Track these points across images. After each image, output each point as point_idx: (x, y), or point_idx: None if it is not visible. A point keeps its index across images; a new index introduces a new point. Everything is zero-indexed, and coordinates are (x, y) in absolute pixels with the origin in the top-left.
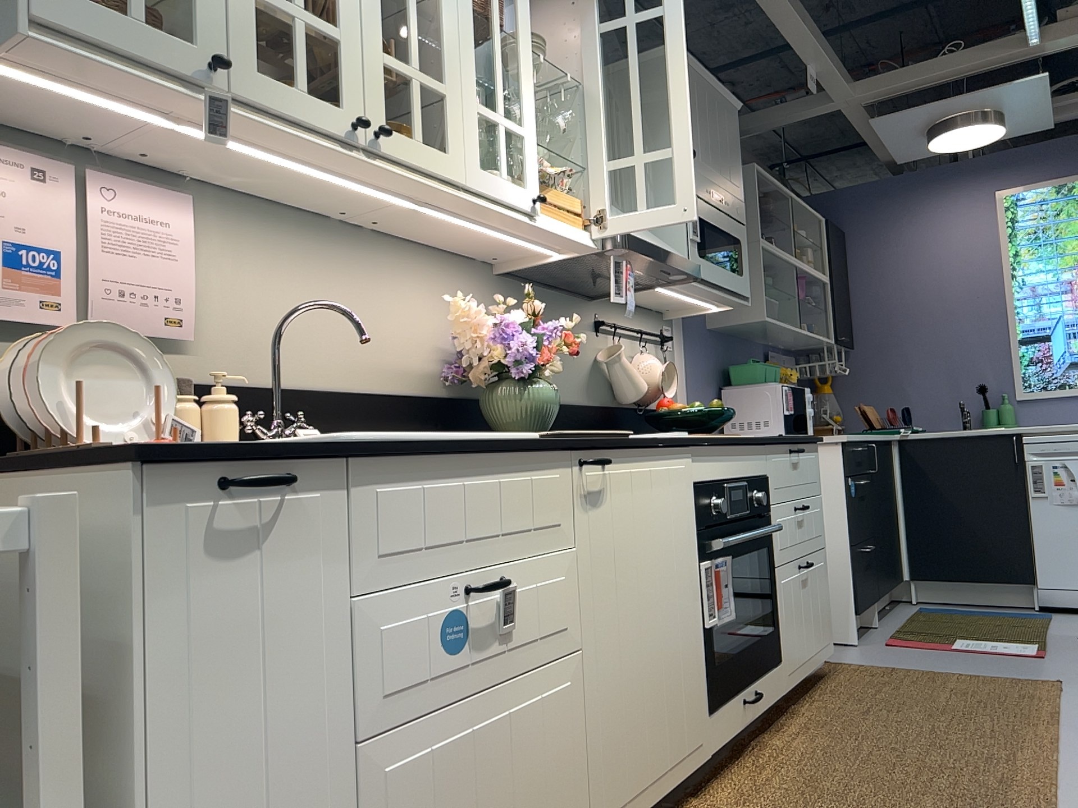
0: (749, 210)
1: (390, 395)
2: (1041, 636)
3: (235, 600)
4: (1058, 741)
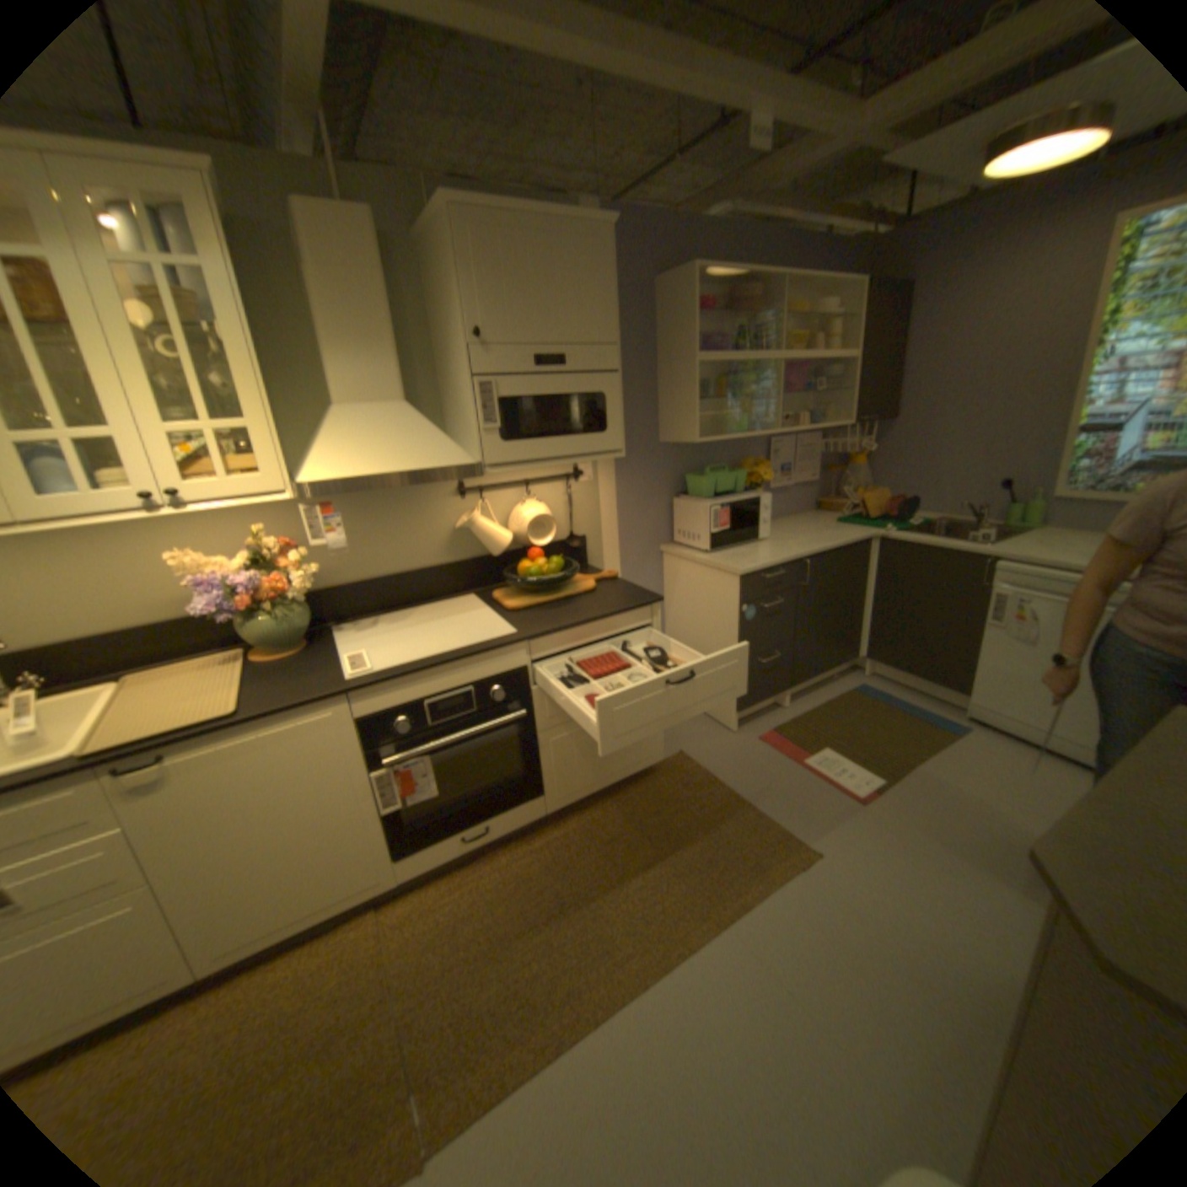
0: (689, 318)
1: (166, 622)
2: (907, 770)
3: None
4: (688, 956)
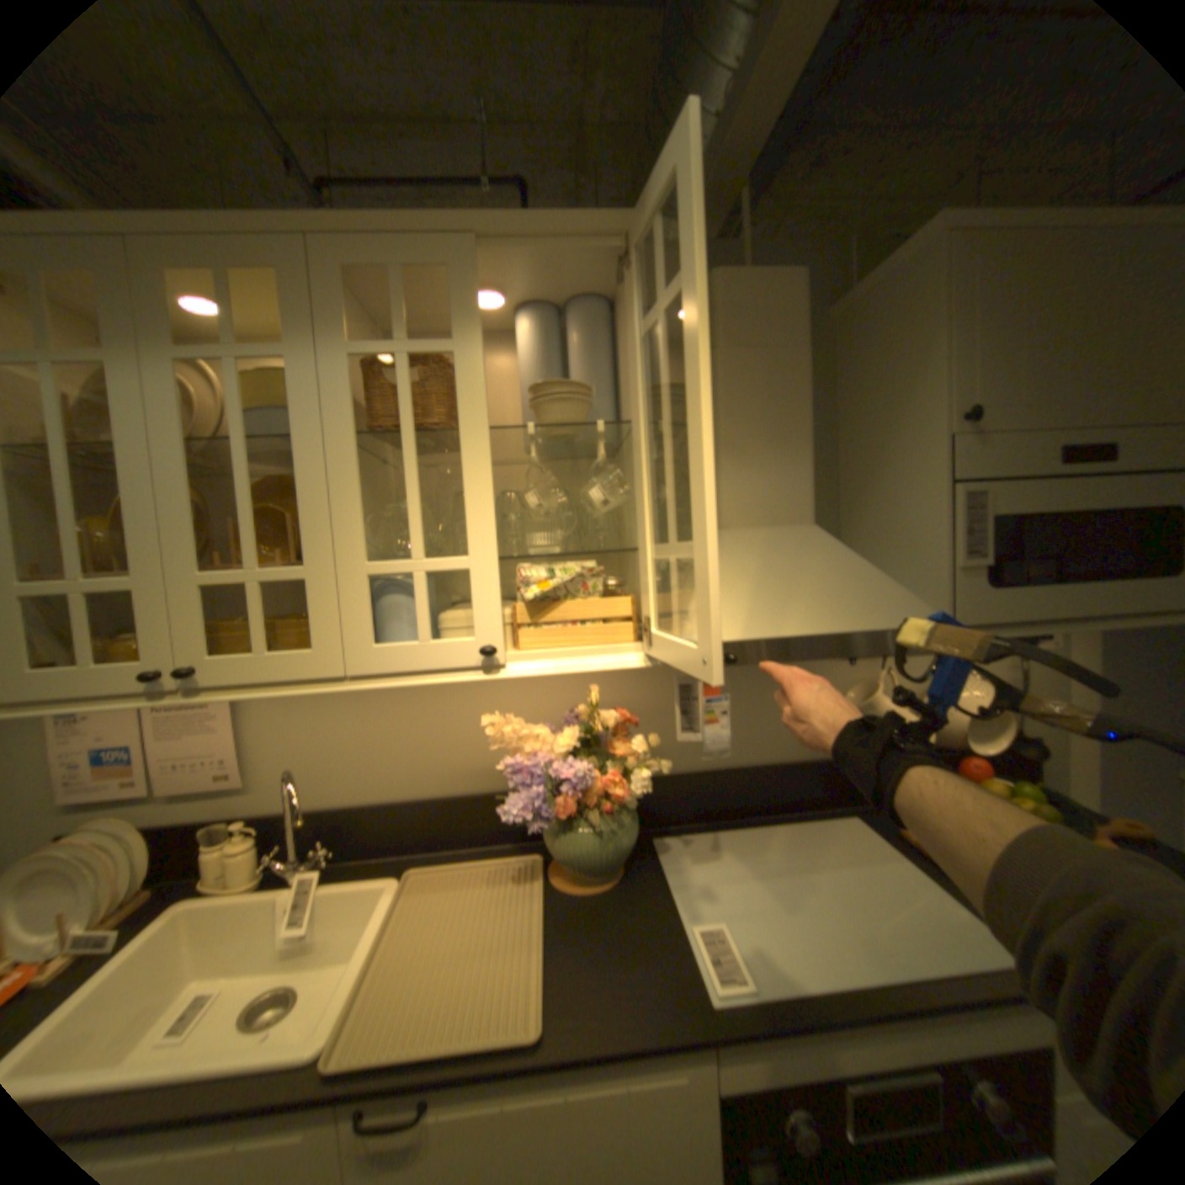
0: None
1: (462, 796)
2: None
3: None
4: None
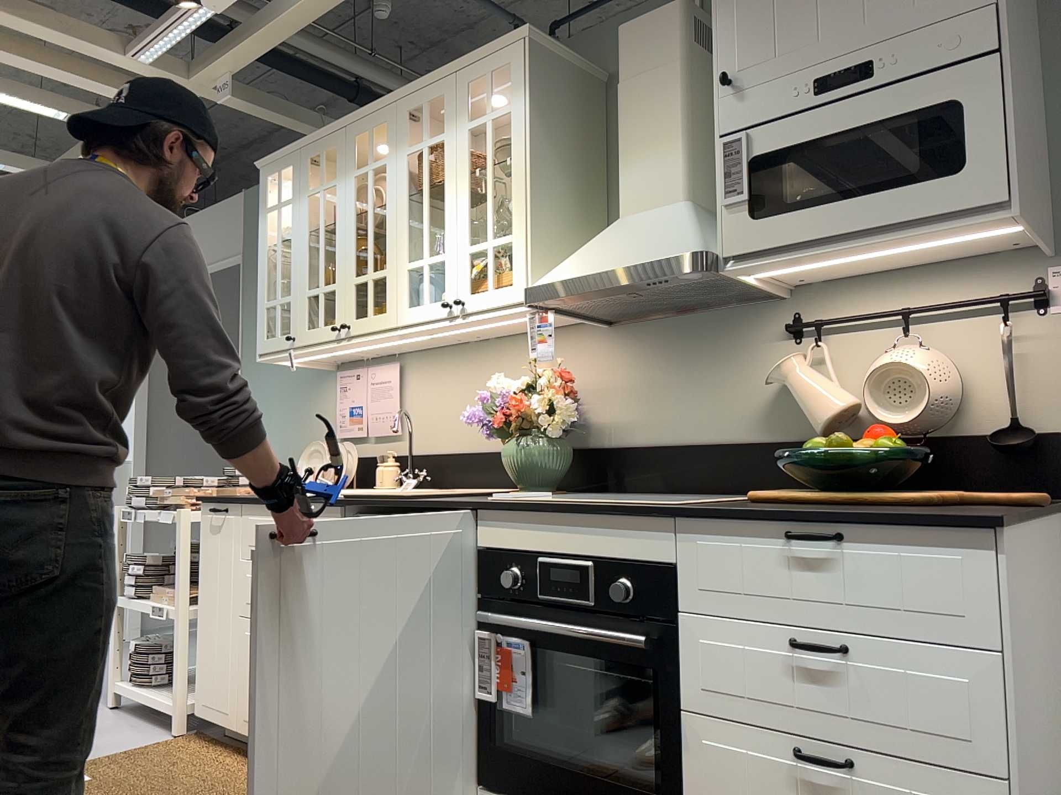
0: None
1: (499, 452)
2: None
3: (215, 548)
4: None
